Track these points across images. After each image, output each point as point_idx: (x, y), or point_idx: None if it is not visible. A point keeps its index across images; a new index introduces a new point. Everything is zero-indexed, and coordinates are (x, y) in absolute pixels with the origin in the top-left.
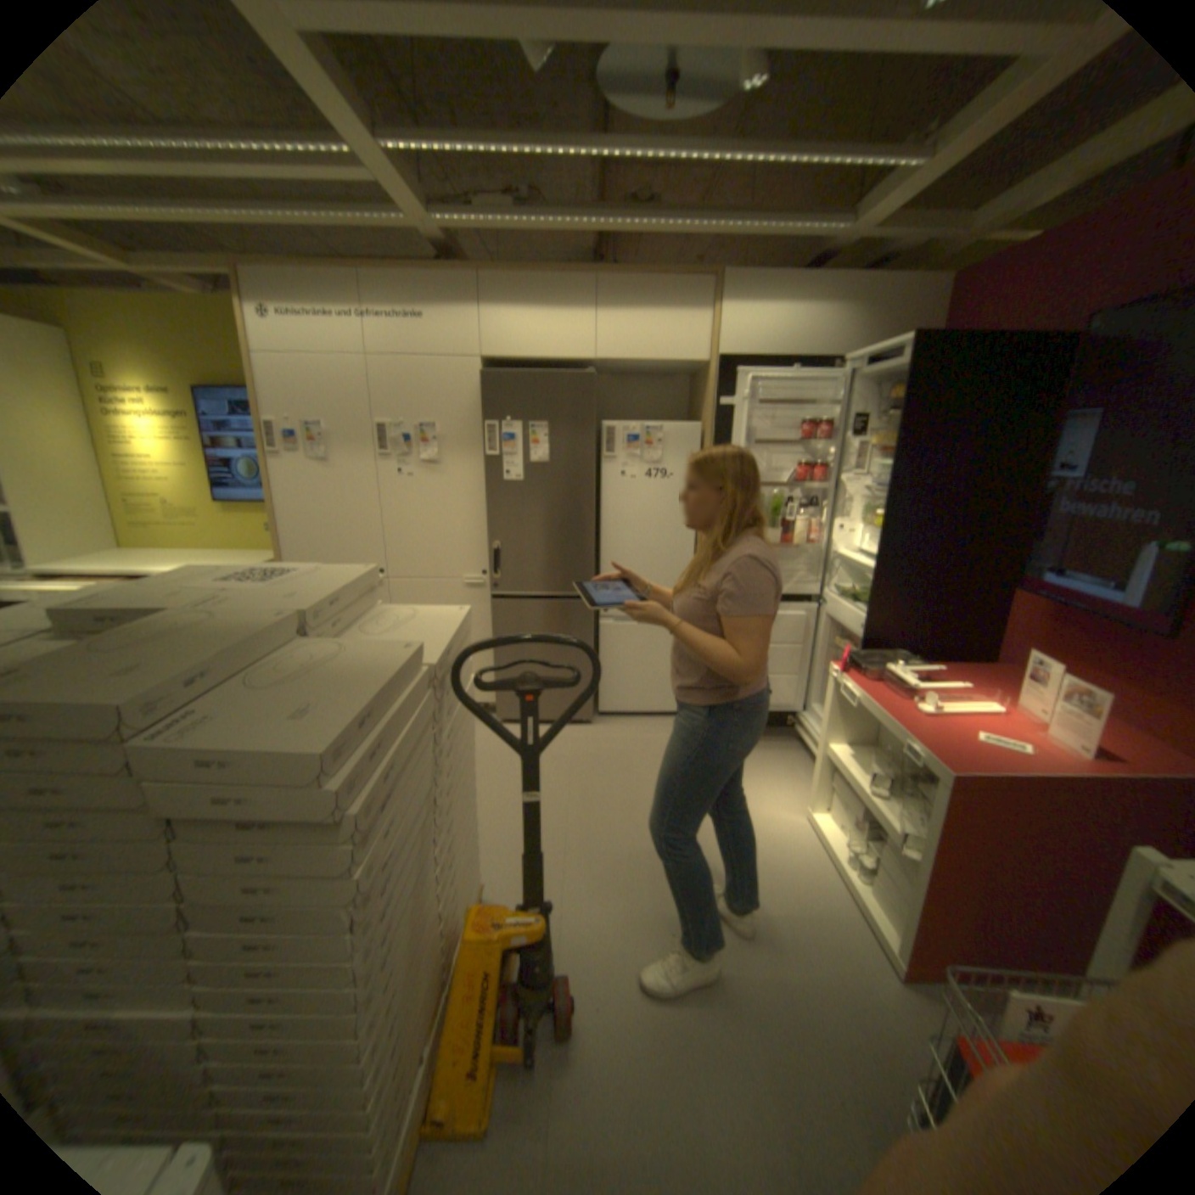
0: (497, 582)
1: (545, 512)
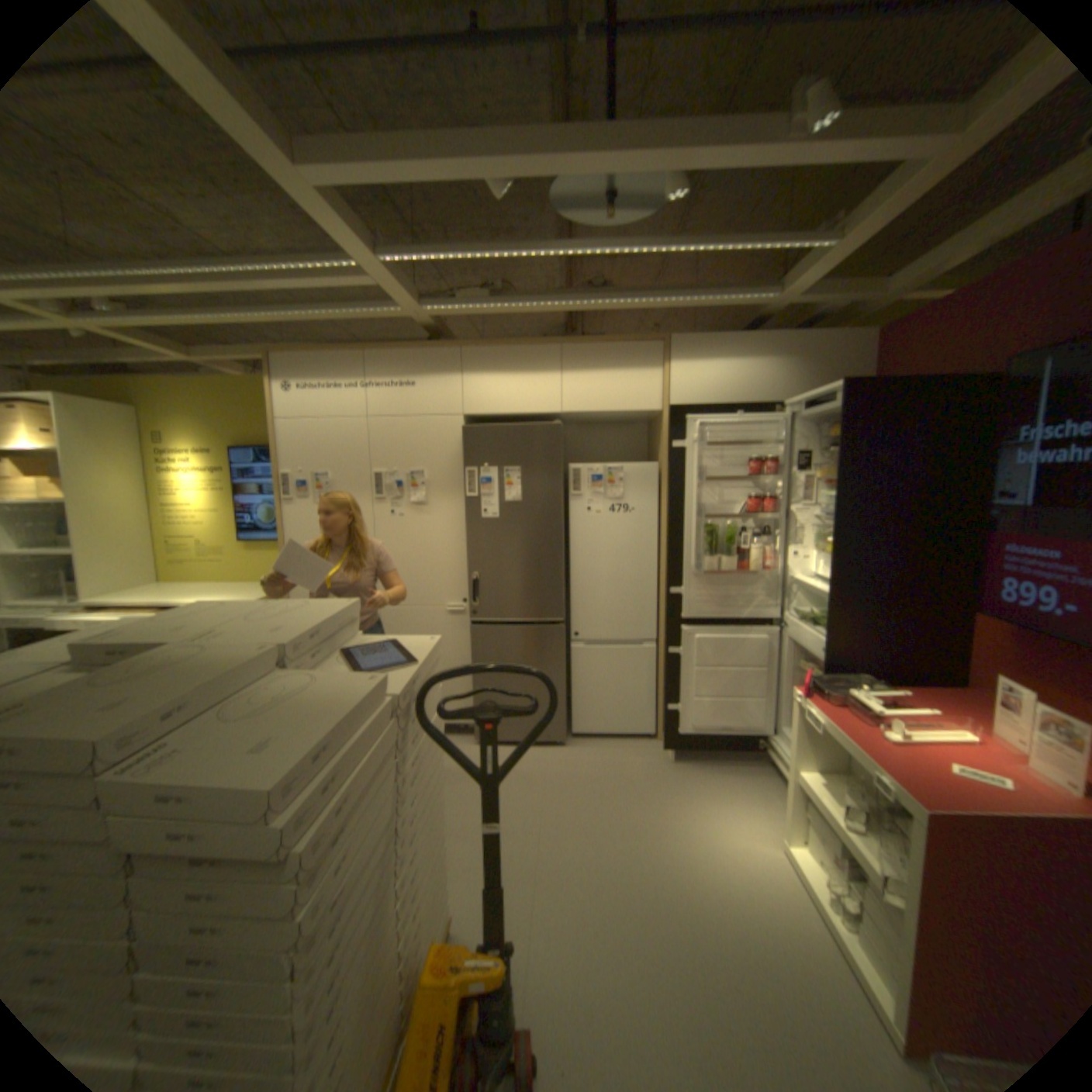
0: (474, 610)
1: (518, 545)
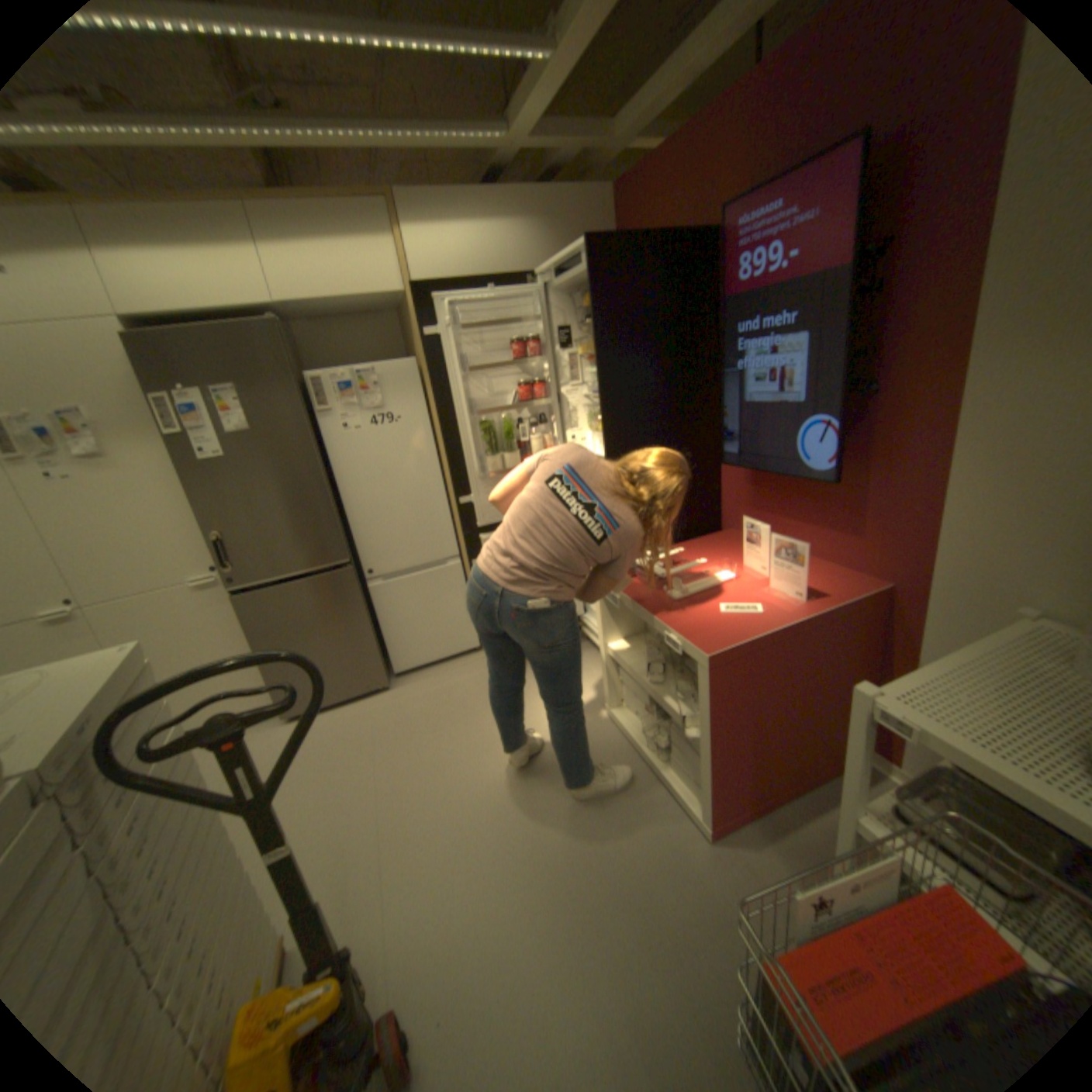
0: (228, 577)
1: (263, 485)
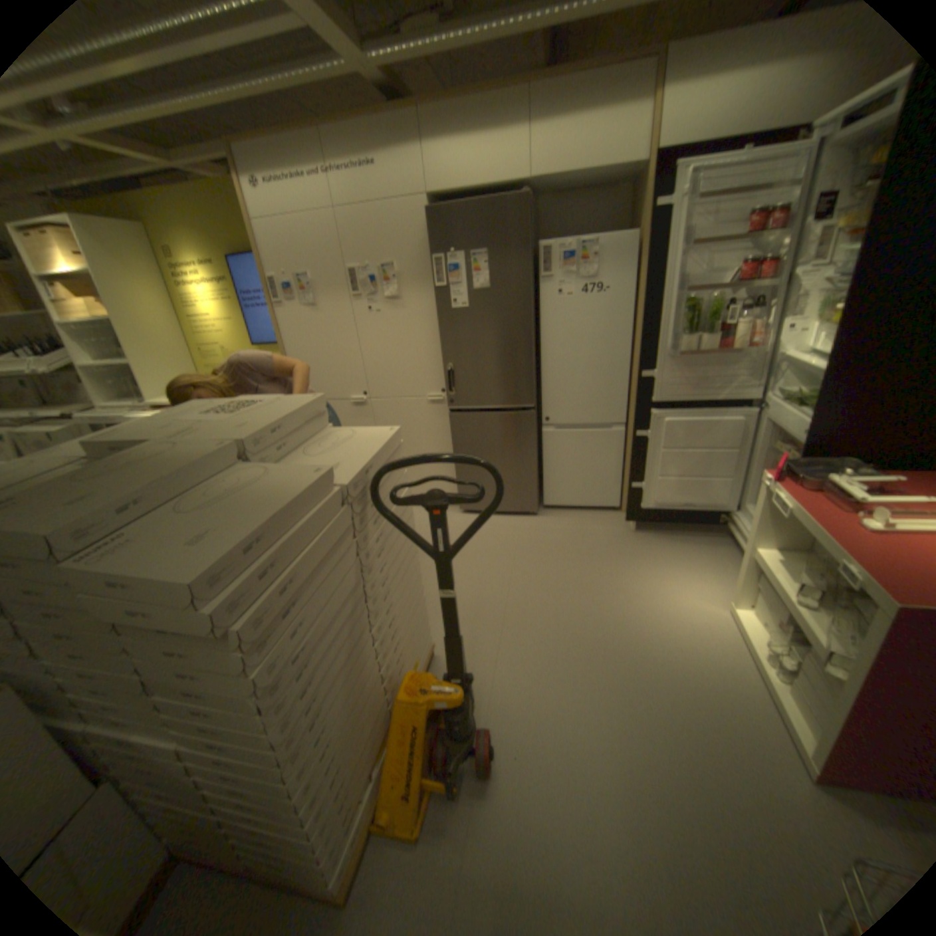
0: (451, 399)
1: (488, 334)
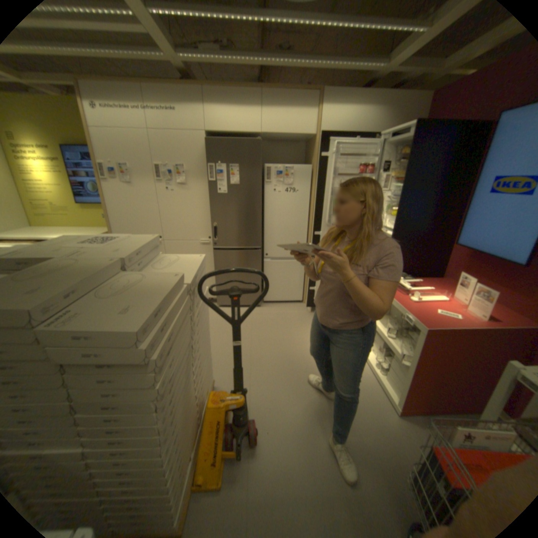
0: (215, 242)
1: (237, 208)
